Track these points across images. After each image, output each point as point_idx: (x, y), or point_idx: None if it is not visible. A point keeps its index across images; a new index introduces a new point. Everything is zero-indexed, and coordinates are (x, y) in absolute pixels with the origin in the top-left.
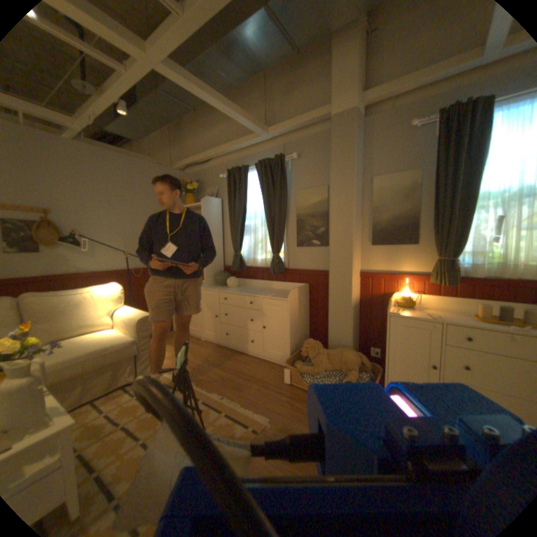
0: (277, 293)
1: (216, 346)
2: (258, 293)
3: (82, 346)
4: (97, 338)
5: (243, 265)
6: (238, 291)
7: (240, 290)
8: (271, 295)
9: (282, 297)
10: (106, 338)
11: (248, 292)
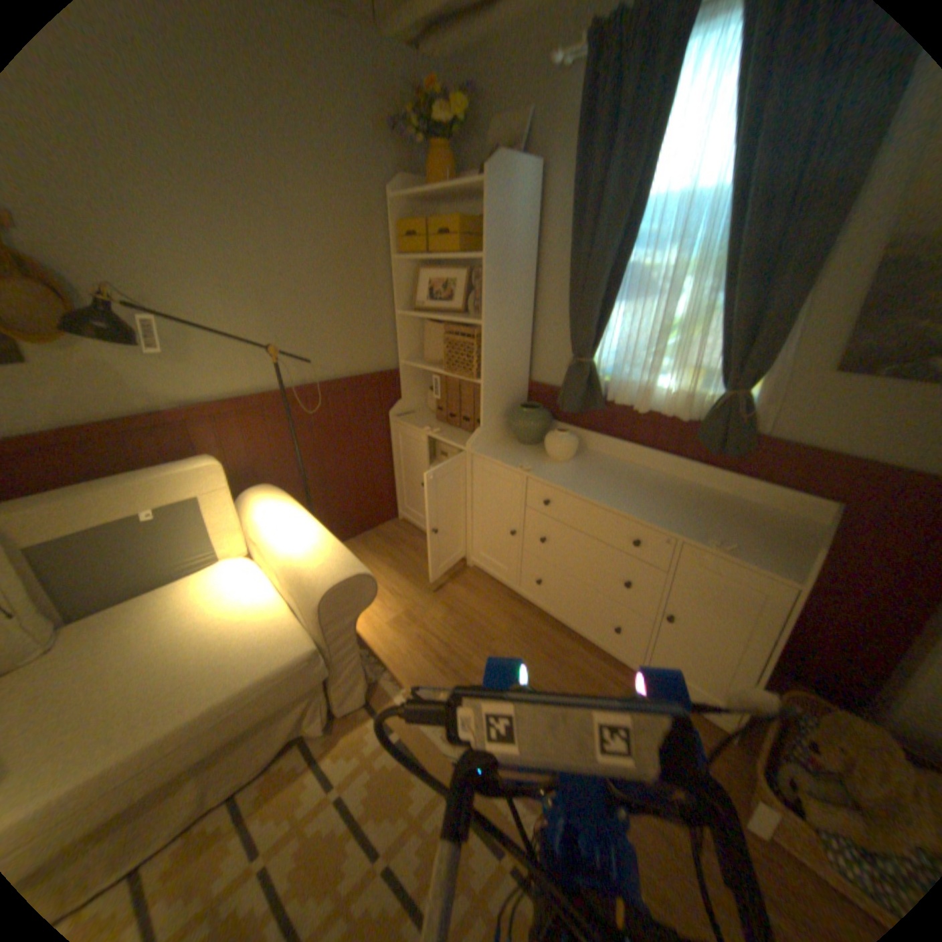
0: (732, 526)
1: (506, 593)
2: (664, 517)
3: (182, 675)
4: (224, 629)
5: (596, 396)
6: (590, 489)
7: (595, 485)
8: (729, 549)
9: (774, 565)
10: (245, 629)
11: (624, 502)
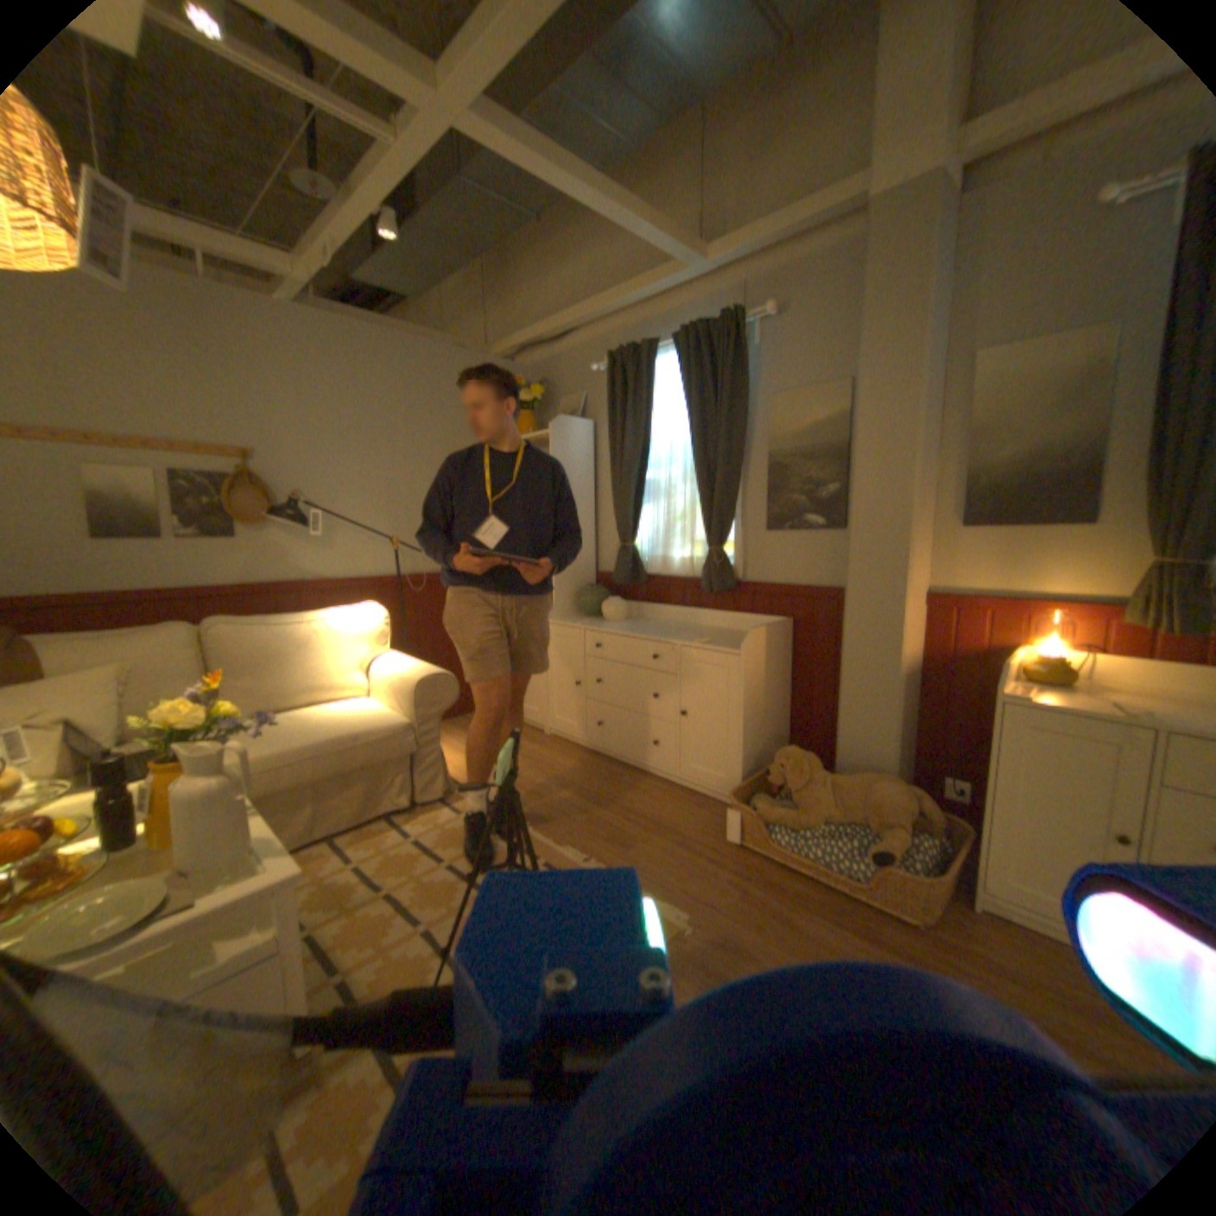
0: (718, 638)
1: (577, 748)
2: (672, 636)
3: (314, 727)
4: (341, 714)
5: (639, 572)
6: (627, 630)
7: (633, 628)
8: (703, 641)
9: (729, 647)
10: (357, 714)
11: (649, 633)
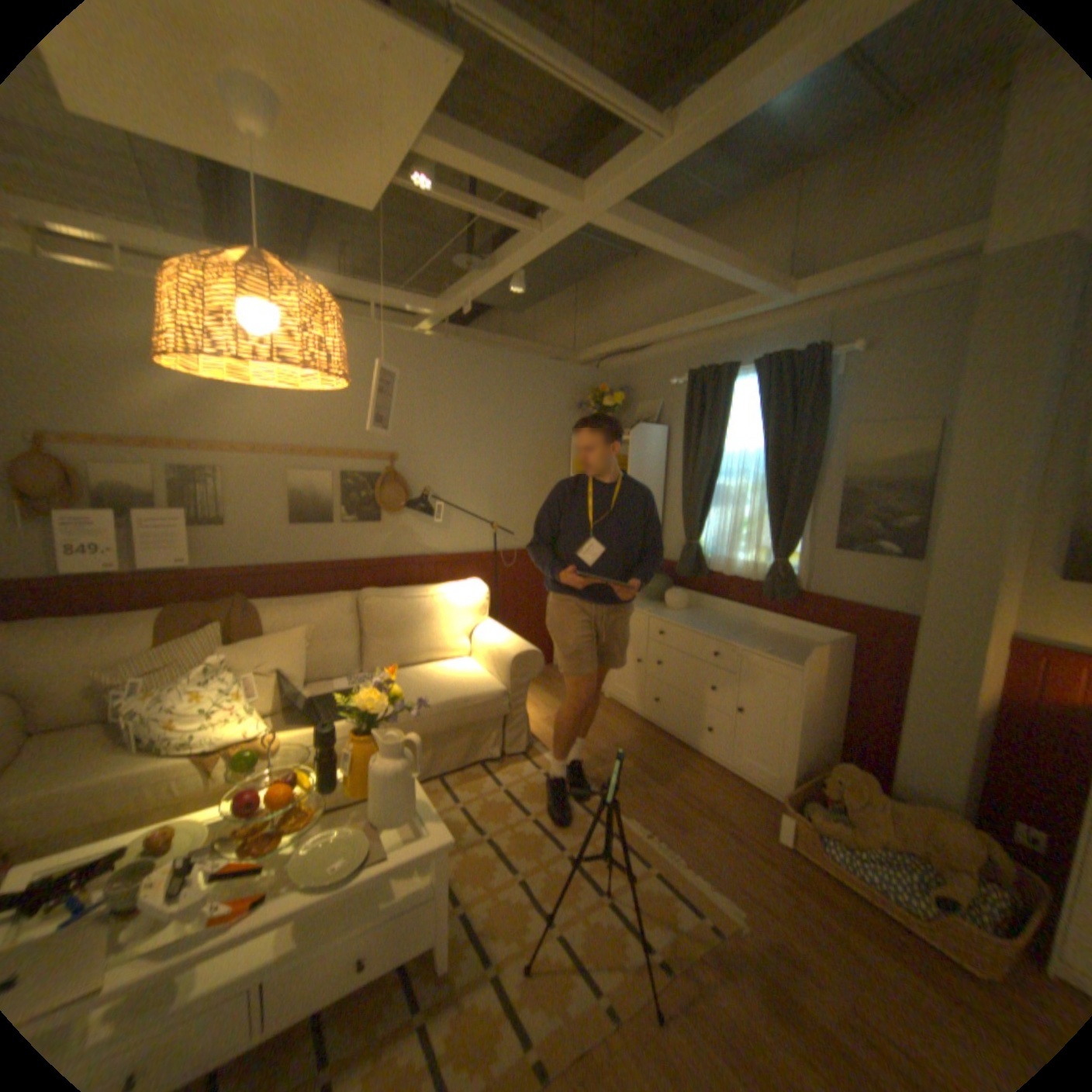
0: (778, 645)
1: (633, 716)
2: (734, 638)
3: (435, 687)
4: (453, 676)
5: (701, 567)
6: (689, 623)
7: (694, 622)
8: (766, 651)
9: (792, 660)
10: (465, 677)
11: (710, 630)
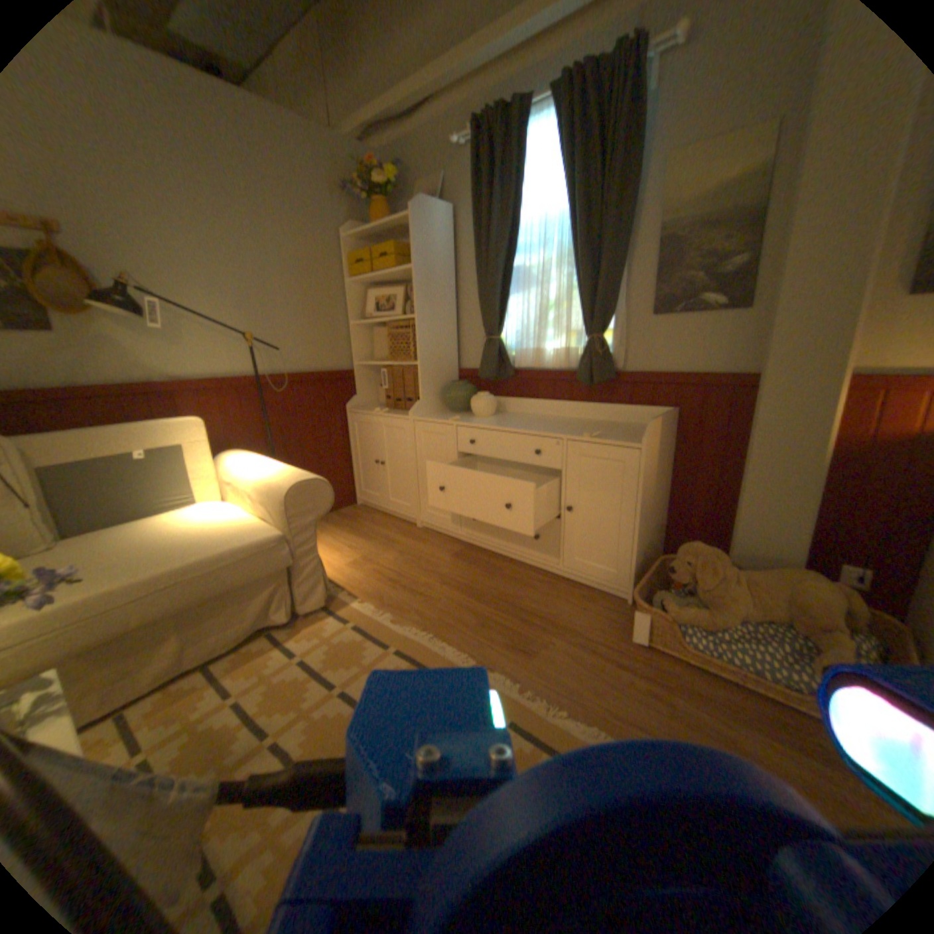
0: (602, 430)
1: (450, 540)
2: (554, 430)
3: (169, 548)
4: (204, 529)
5: (506, 366)
6: (502, 425)
7: (507, 423)
8: (595, 434)
9: (625, 440)
10: (222, 527)
11: (527, 427)
